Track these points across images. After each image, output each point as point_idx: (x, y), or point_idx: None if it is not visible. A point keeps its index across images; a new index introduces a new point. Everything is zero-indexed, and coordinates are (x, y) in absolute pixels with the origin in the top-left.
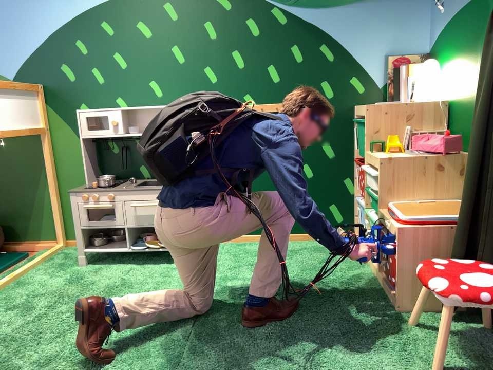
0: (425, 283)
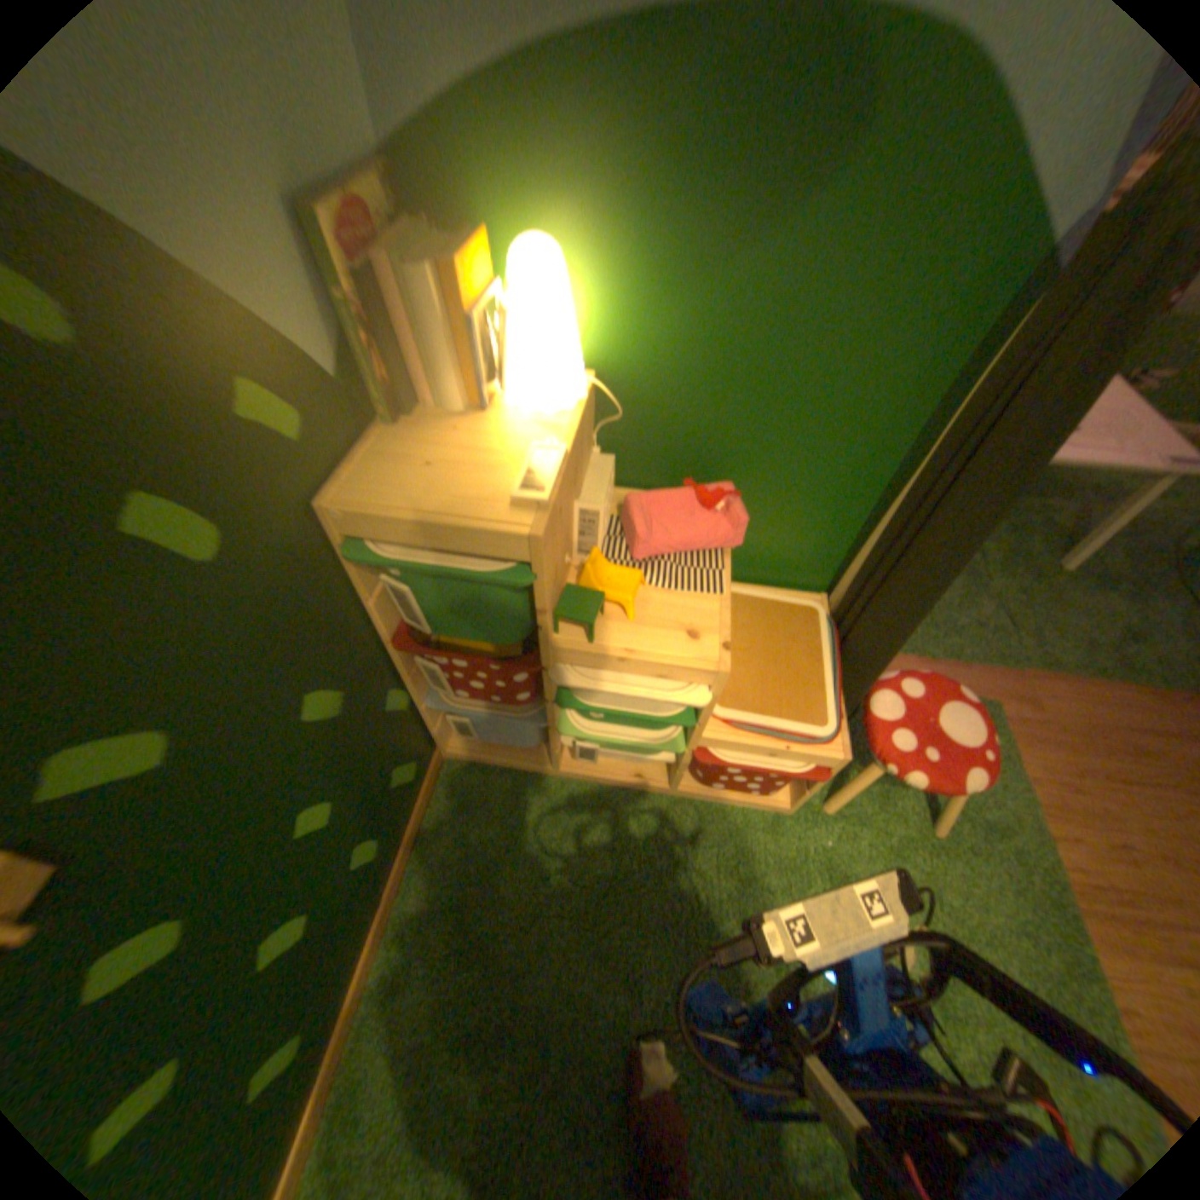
0: (974, 793)
